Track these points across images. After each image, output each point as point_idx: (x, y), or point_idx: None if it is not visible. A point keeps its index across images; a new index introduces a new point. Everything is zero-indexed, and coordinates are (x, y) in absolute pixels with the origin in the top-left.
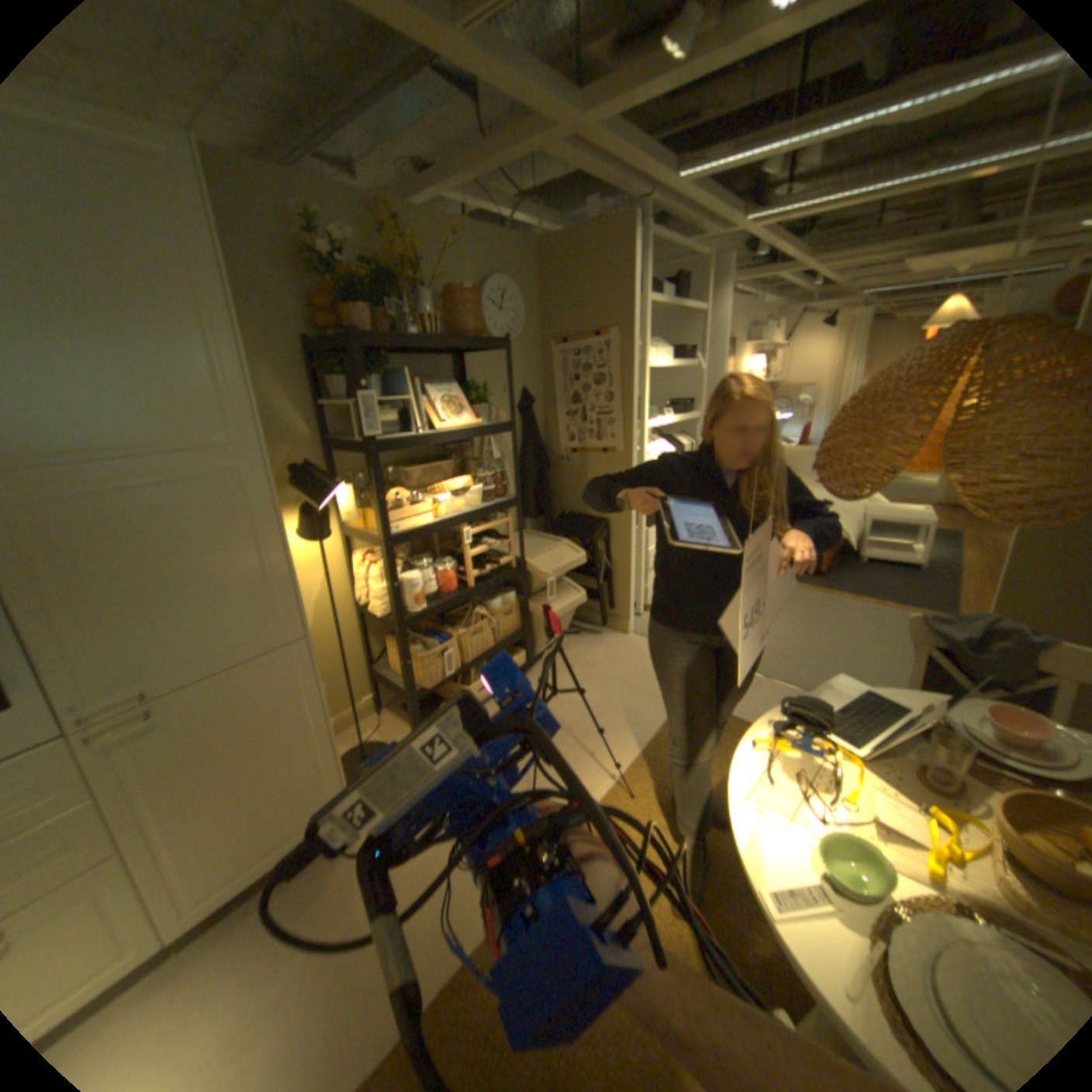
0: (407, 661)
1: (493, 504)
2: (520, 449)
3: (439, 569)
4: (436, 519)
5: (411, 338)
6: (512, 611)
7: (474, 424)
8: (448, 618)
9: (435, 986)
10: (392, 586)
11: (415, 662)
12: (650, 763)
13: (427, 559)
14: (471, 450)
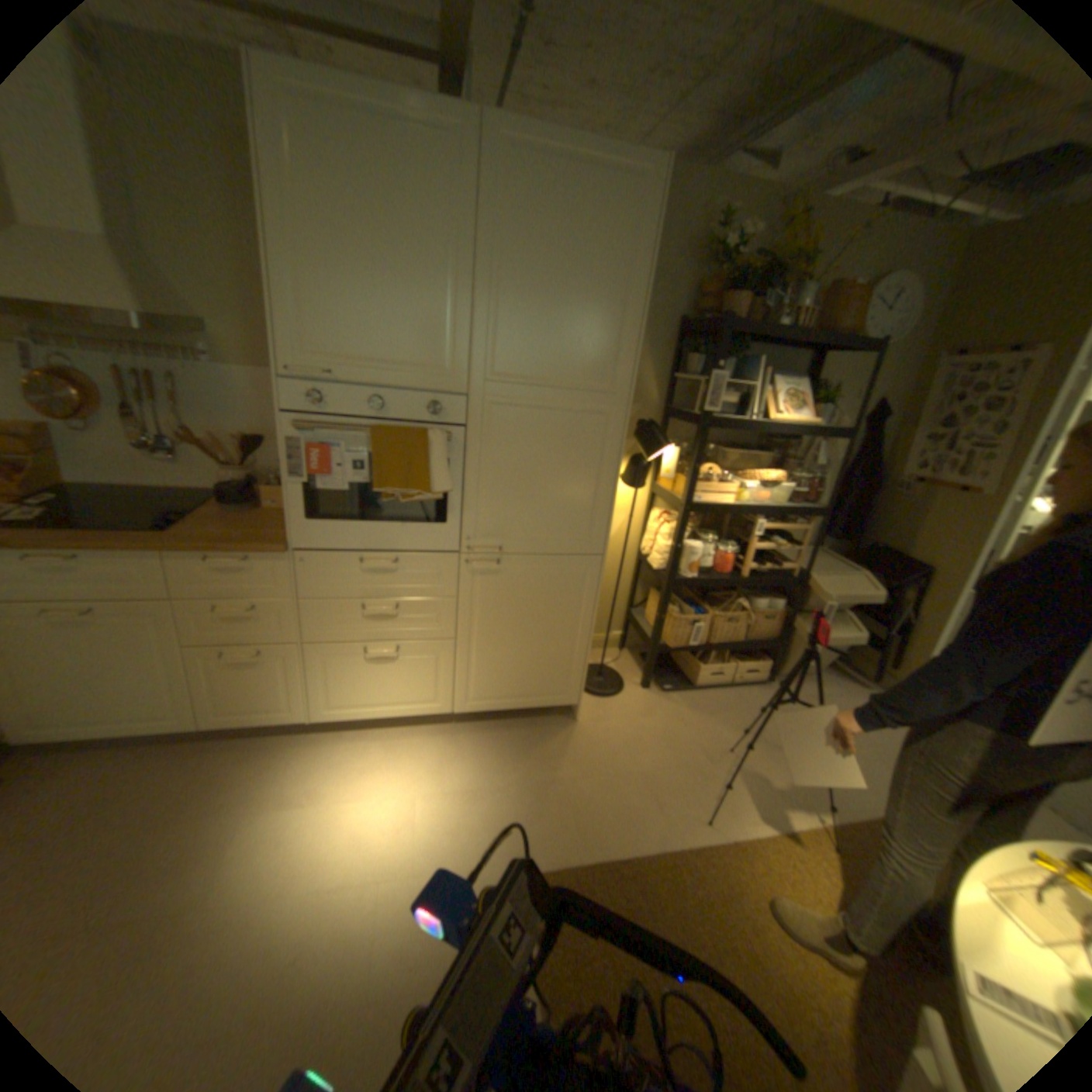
0: (662, 616)
1: (799, 506)
2: (851, 462)
3: (721, 549)
4: (737, 502)
5: (779, 329)
6: (776, 618)
7: (811, 422)
8: (710, 598)
9: (599, 859)
10: (675, 547)
11: (669, 620)
12: (876, 838)
13: (714, 537)
14: (796, 449)
